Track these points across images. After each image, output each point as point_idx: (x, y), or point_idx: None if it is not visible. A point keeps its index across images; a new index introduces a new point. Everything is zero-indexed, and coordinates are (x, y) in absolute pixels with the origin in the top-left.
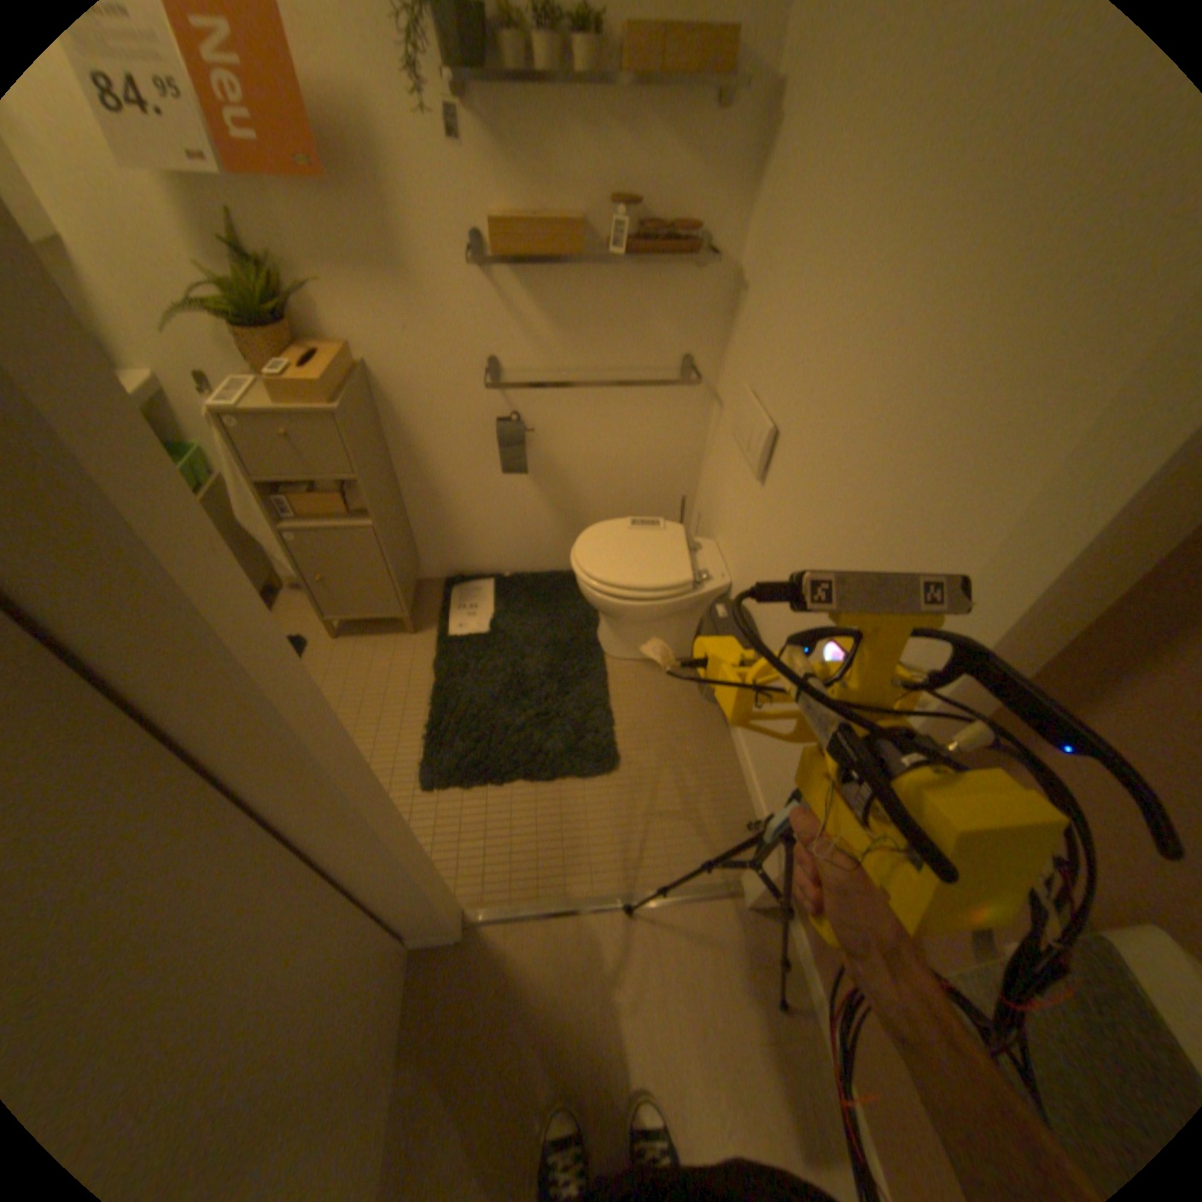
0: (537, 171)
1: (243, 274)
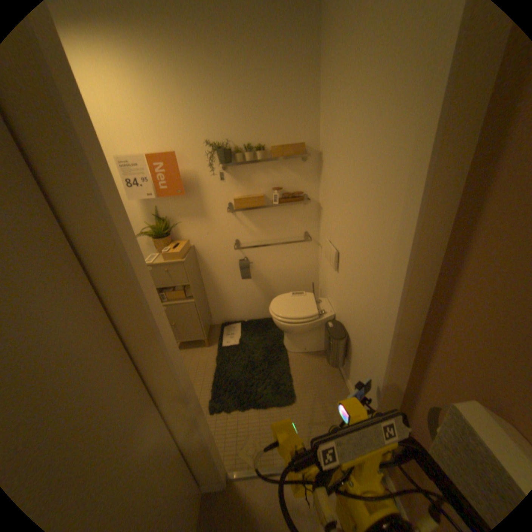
0: (248, 185)
1: (158, 224)
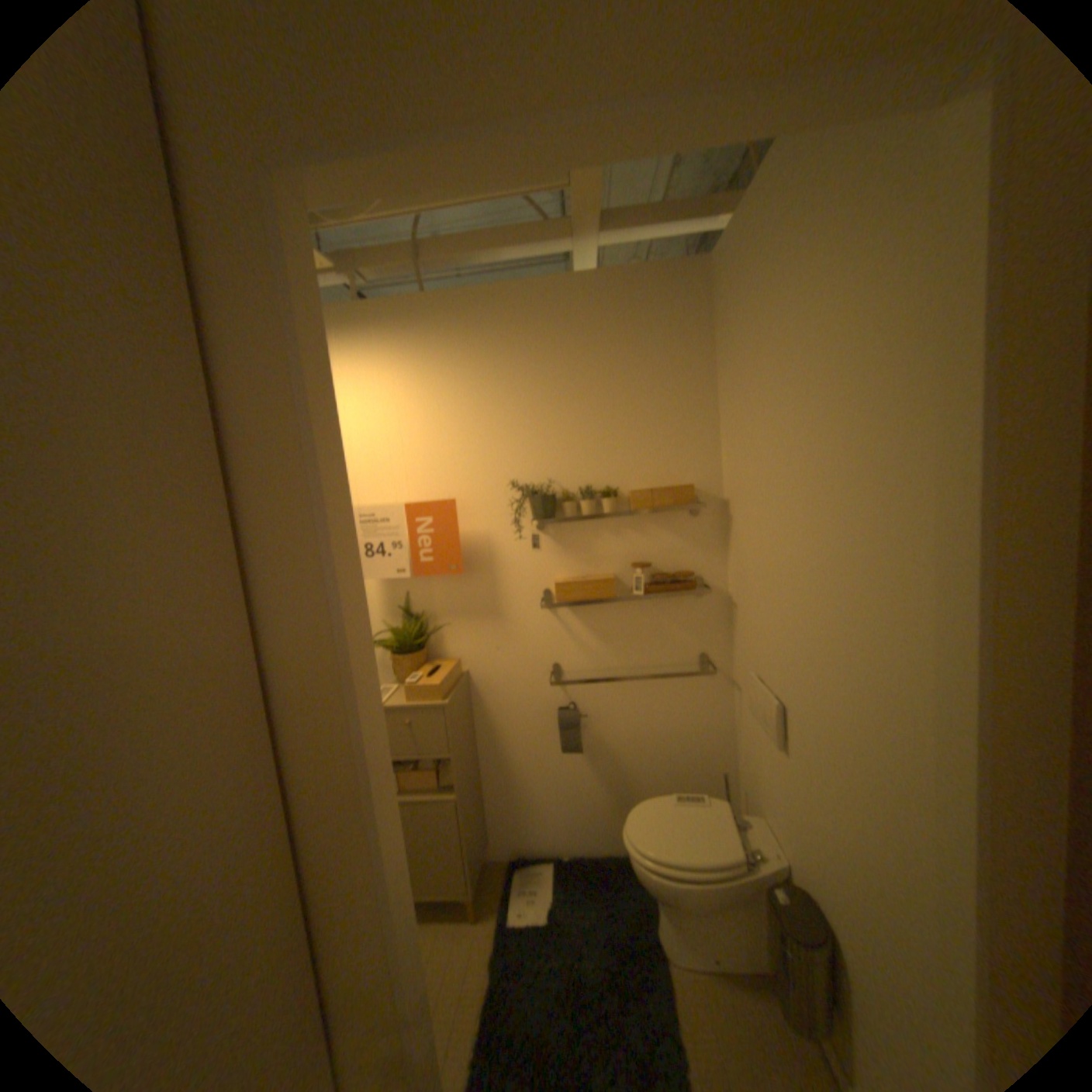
0: (584, 558)
1: (406, 625)
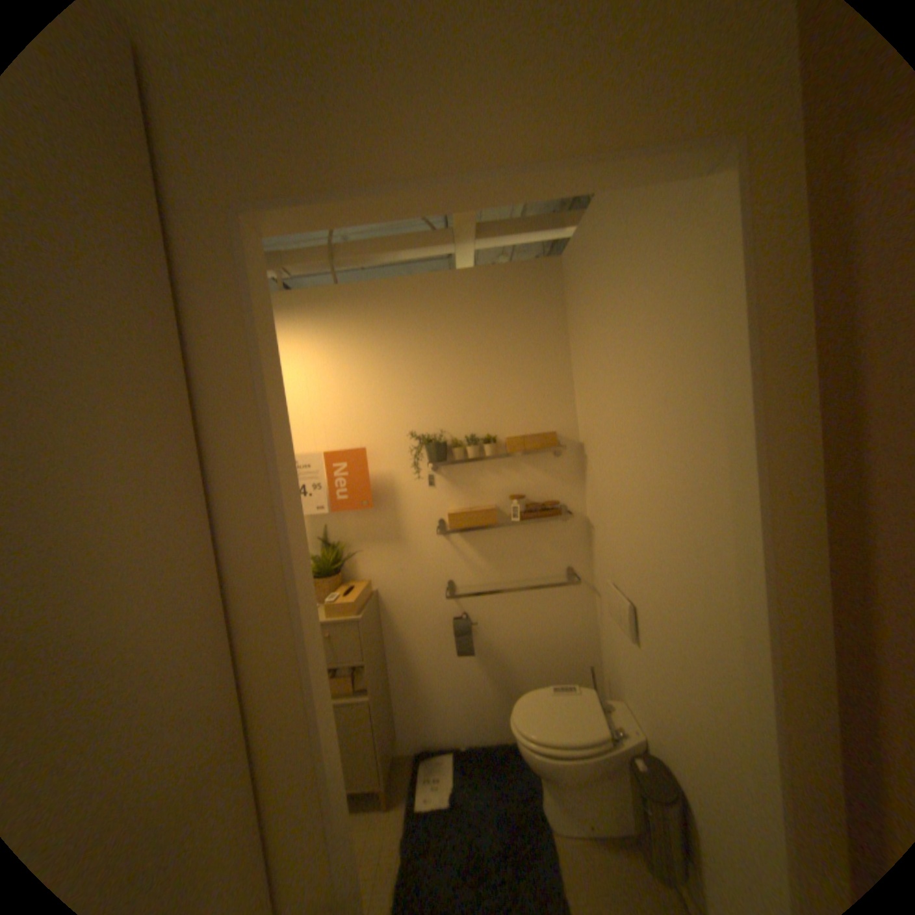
0: (471, 492)
1: (325, 552)
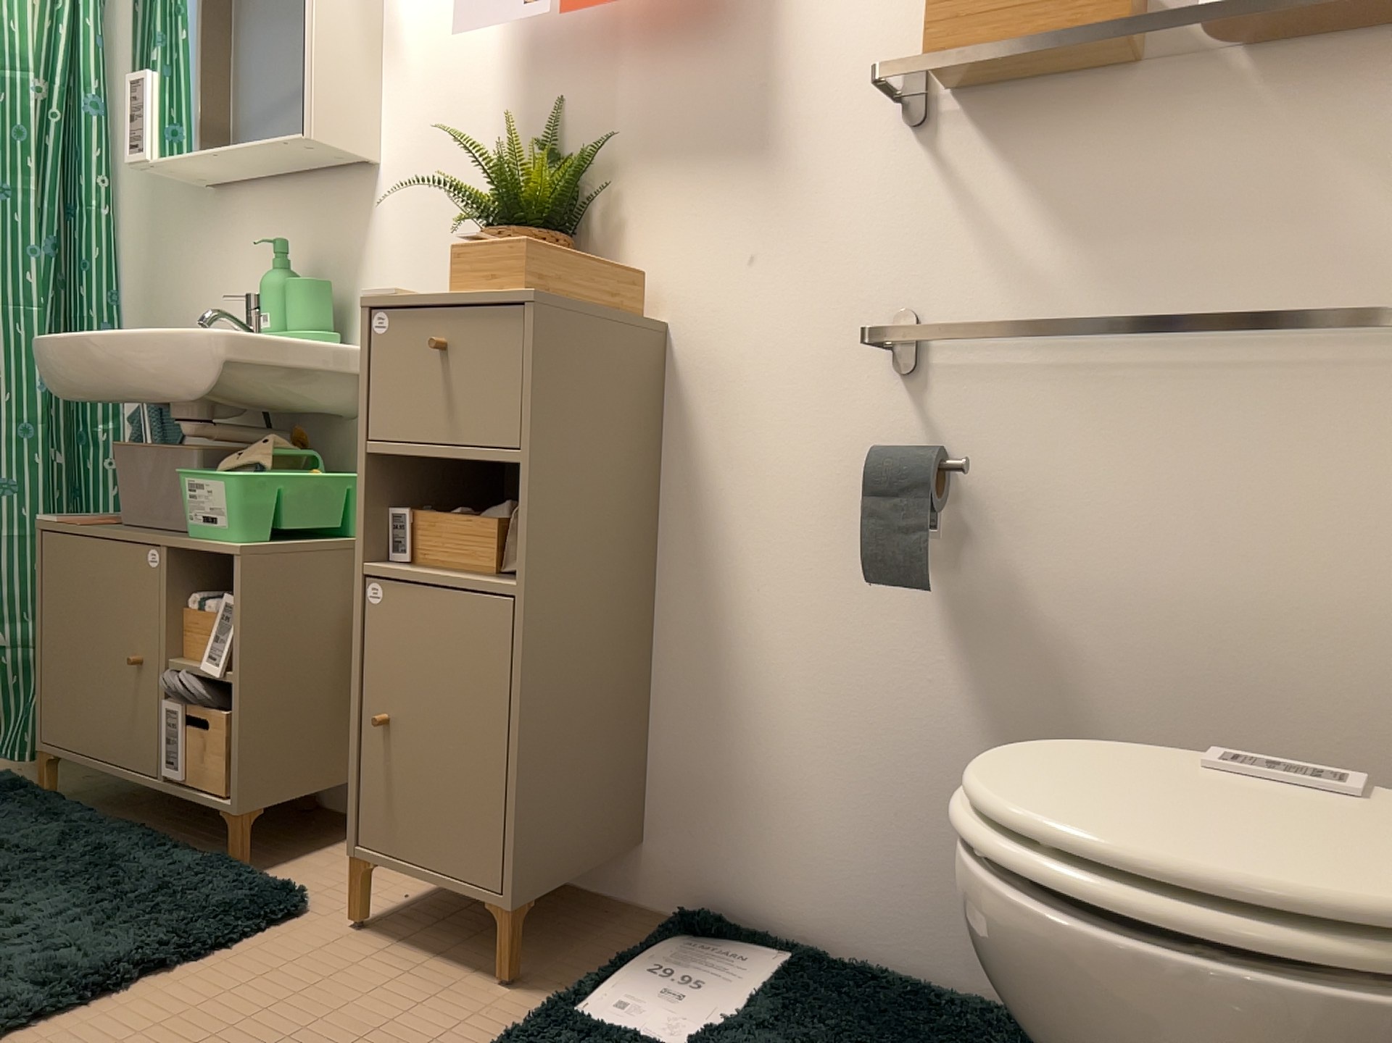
0: None
1: (548, 190)
